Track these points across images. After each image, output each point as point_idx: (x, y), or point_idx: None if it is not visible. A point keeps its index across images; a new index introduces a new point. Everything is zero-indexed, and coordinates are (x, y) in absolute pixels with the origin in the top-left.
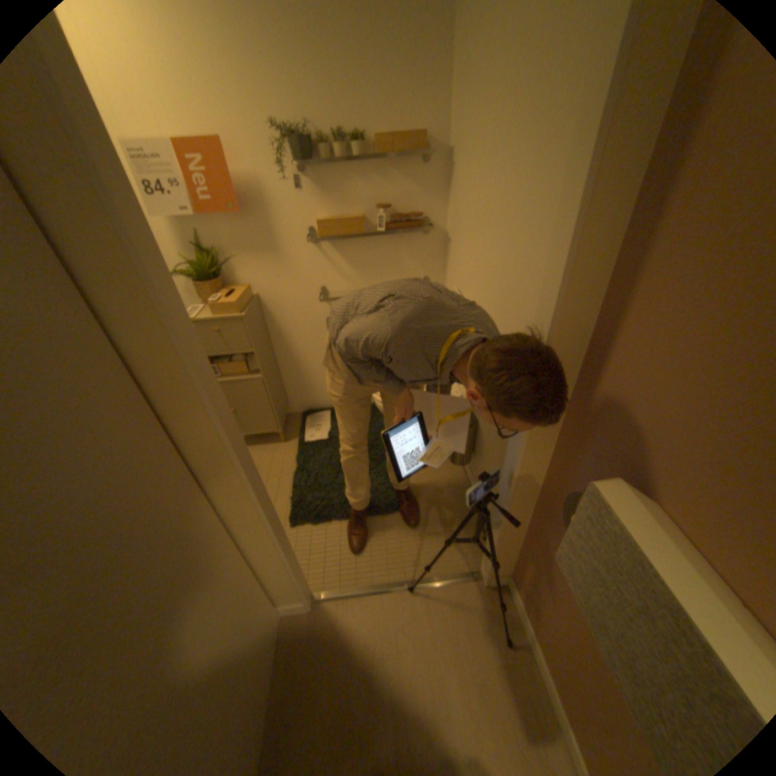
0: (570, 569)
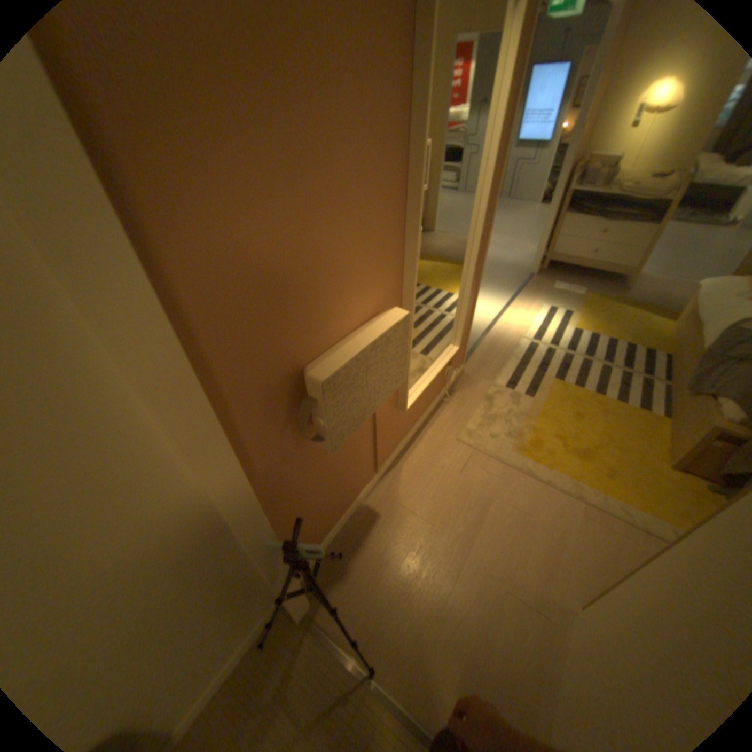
0: (339, 438)
